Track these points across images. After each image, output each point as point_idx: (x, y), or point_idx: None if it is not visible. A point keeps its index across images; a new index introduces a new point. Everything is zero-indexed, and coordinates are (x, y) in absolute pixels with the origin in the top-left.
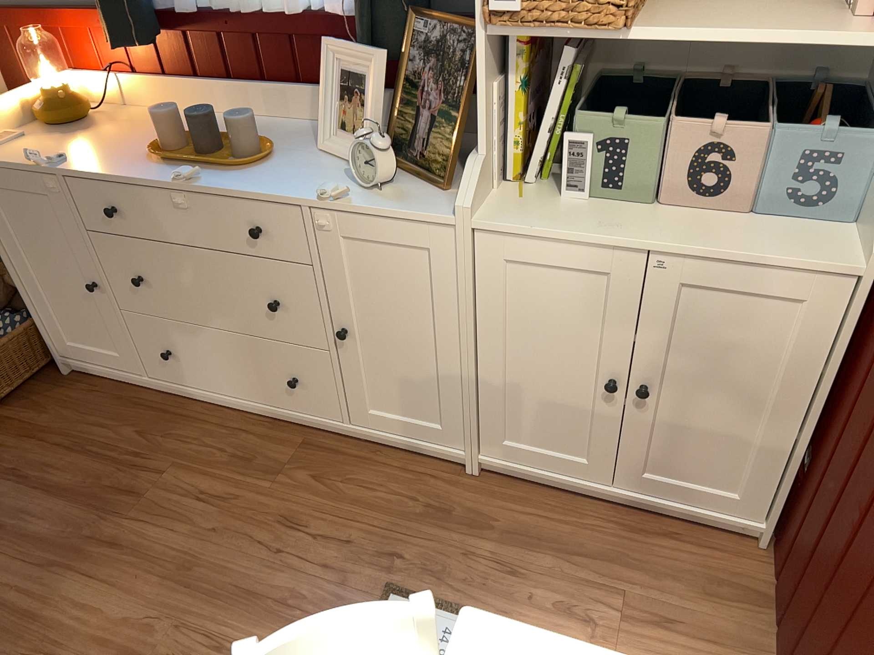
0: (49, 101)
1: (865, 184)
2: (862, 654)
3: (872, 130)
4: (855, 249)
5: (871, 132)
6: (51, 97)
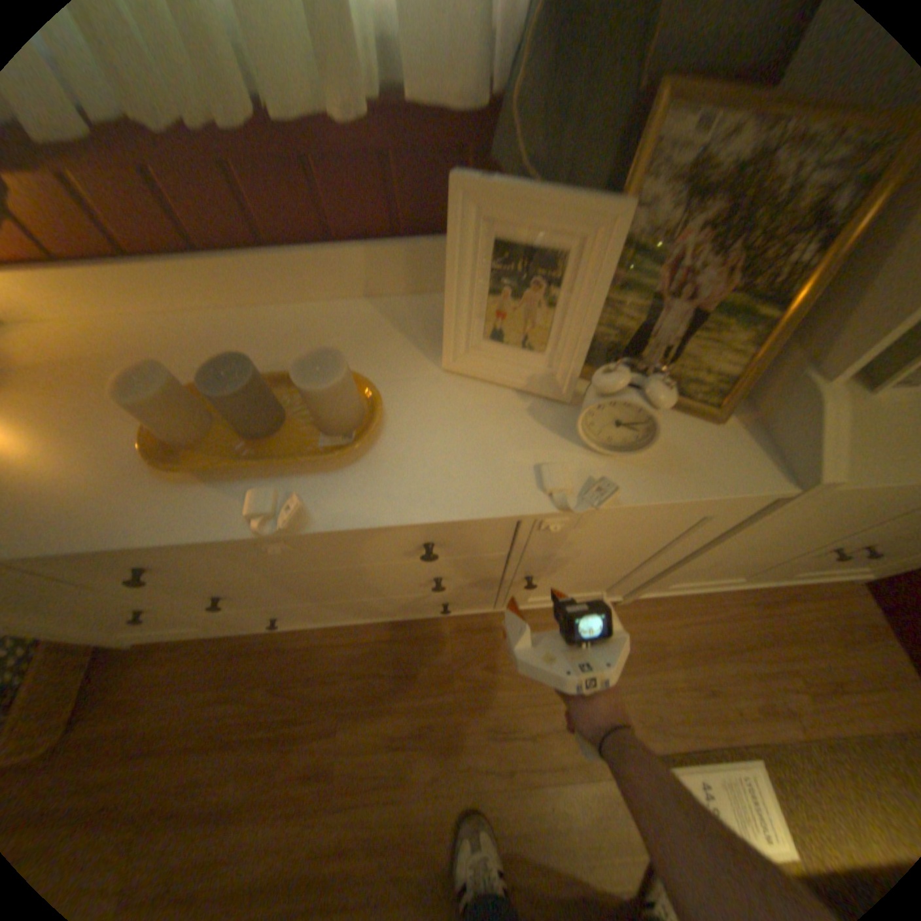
0: None
1: None
2: None
3: None
4: None
5: None
6: None
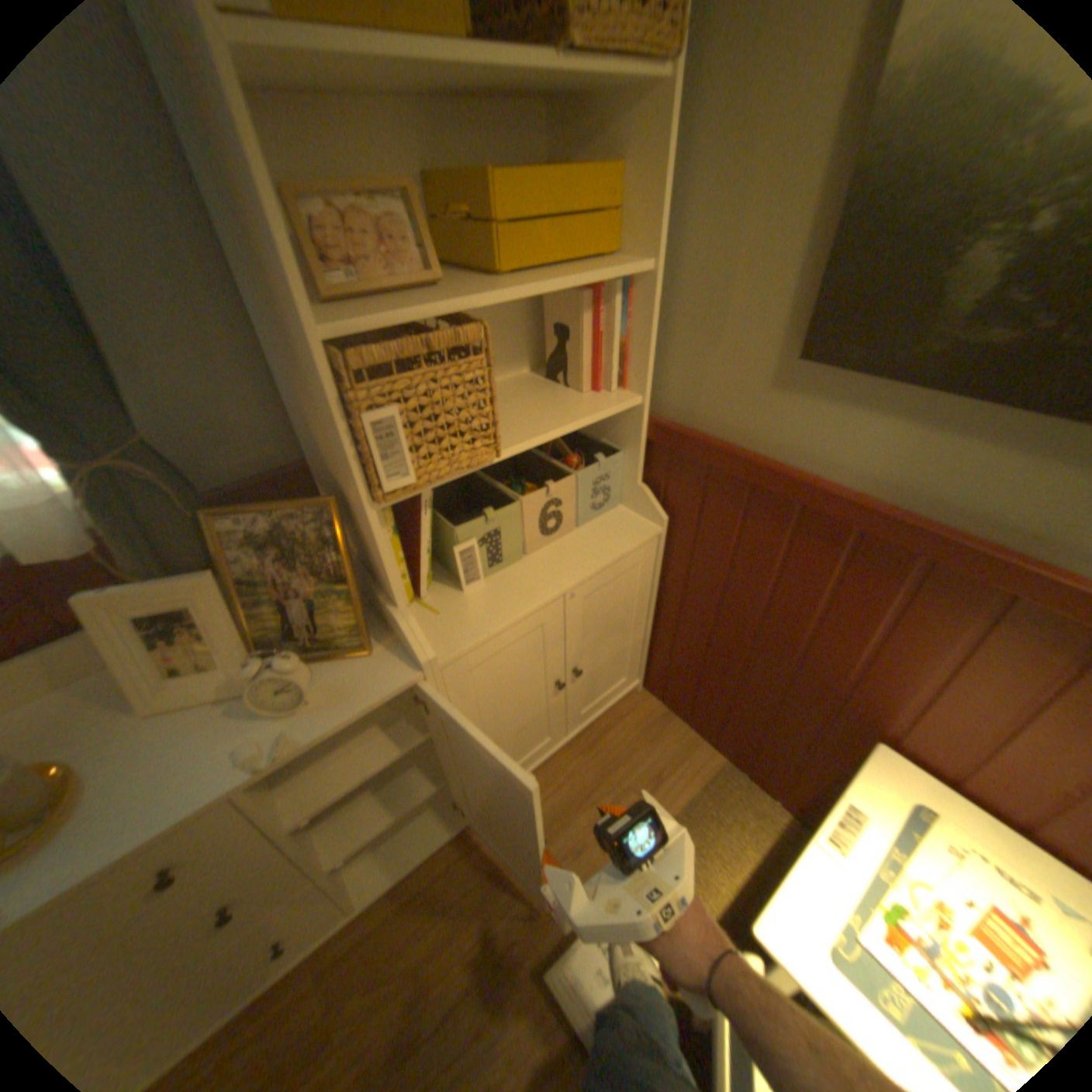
0: None
1: (626, 480)
2: (821, 715)
3: (612, 448)
4: (647, 518)
5: (615, 450)
6: None
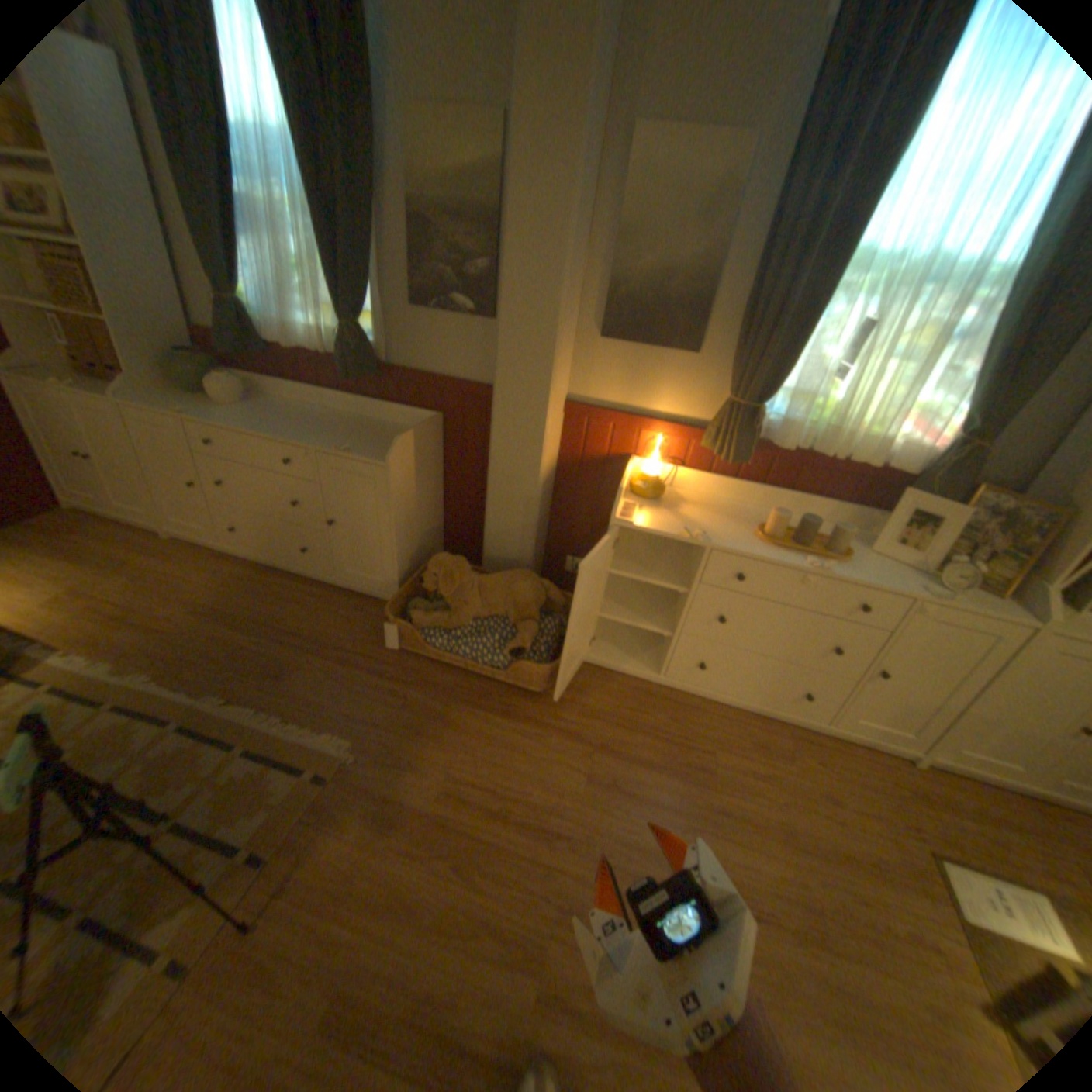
0: (641, 479)
1: None
2: None
3: None
4: None
5: None
6: (640, 475)
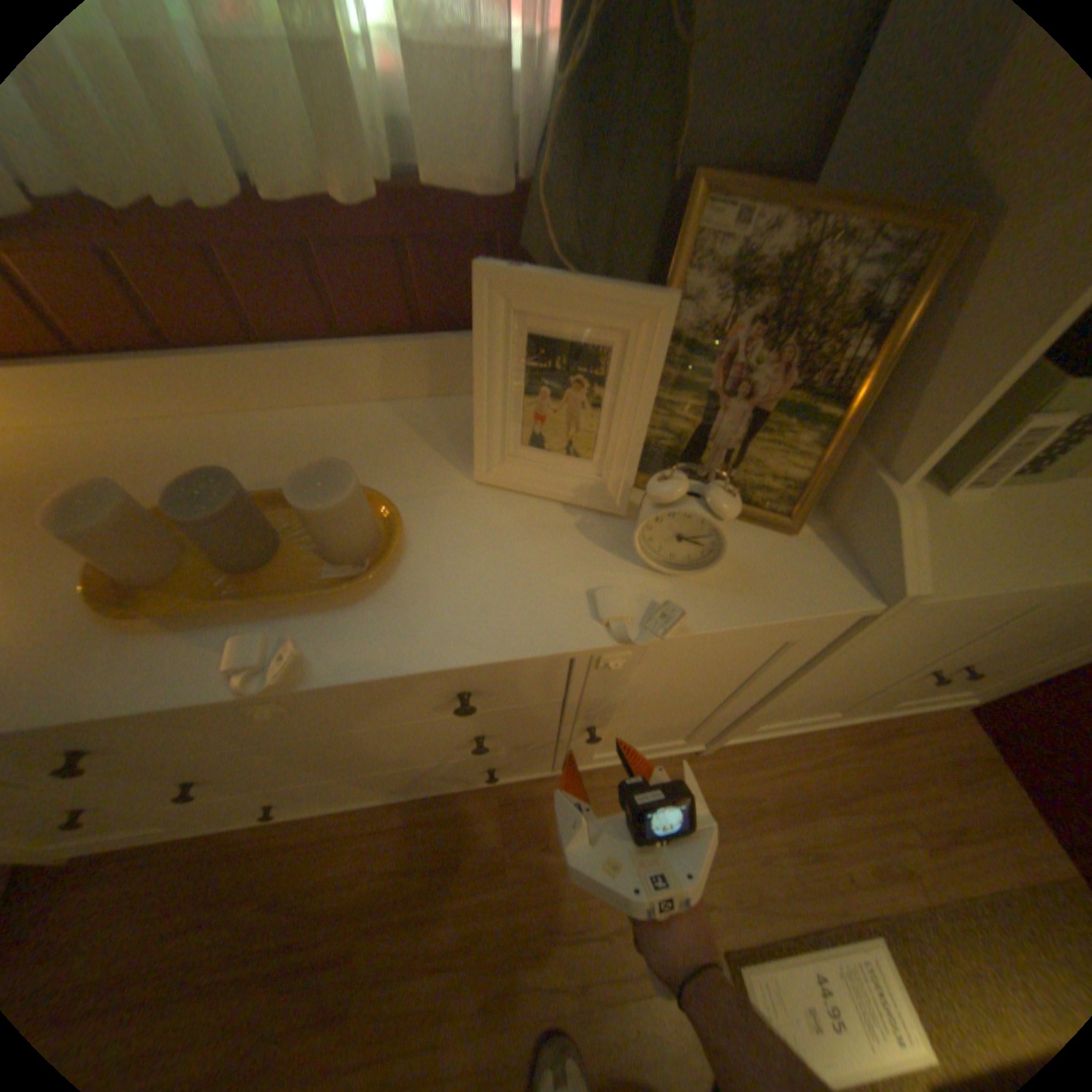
0: None
1: None
2: None
3: None
4: None
5: None
6: None
